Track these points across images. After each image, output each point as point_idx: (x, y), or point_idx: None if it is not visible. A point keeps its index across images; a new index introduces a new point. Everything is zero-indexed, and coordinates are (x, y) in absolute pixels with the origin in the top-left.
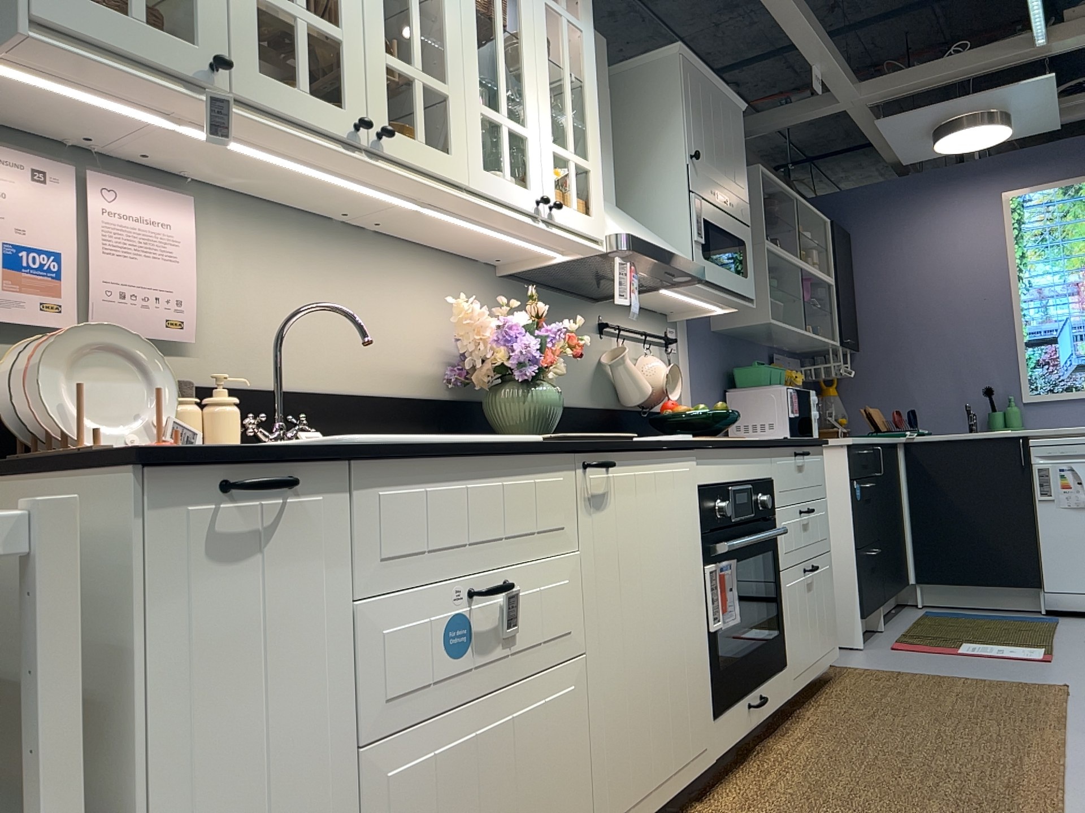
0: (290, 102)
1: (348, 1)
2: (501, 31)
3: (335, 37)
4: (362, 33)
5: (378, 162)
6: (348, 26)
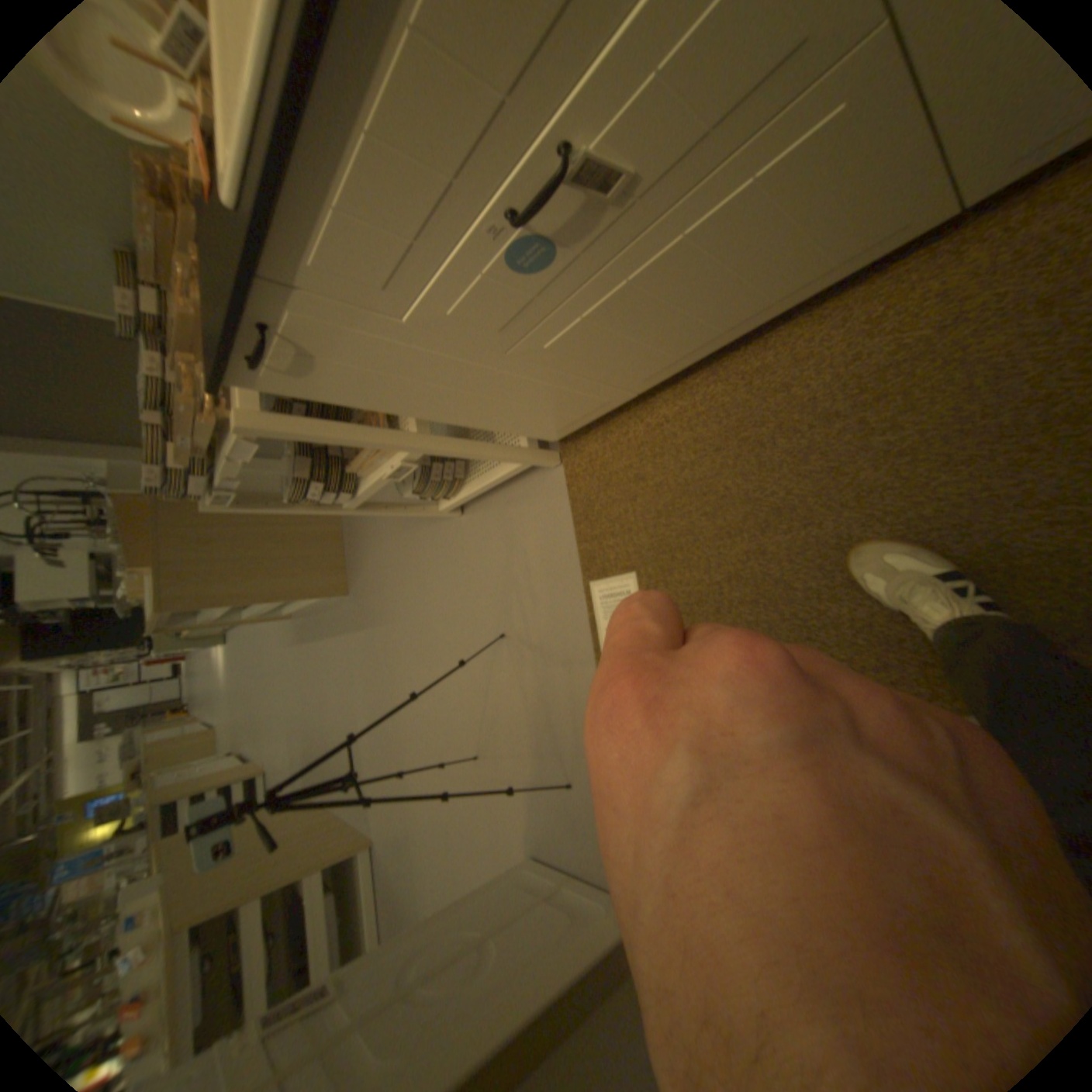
0: None
1: None
2: None
3: None
4: None
5: None
6: None
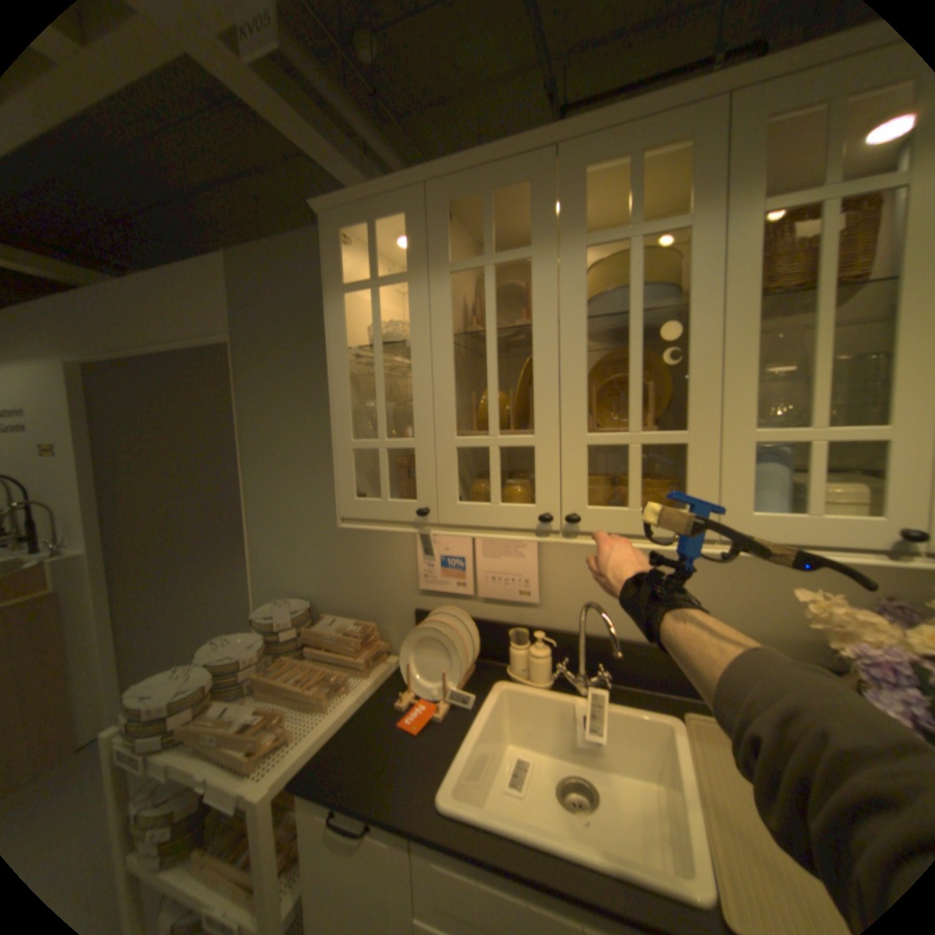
0: (483, 515)
1: (541, 405)
2: (830, 300)
3: (526, 445)
4: (558, 428)
5: (576, 540)
6: (542, 428)
